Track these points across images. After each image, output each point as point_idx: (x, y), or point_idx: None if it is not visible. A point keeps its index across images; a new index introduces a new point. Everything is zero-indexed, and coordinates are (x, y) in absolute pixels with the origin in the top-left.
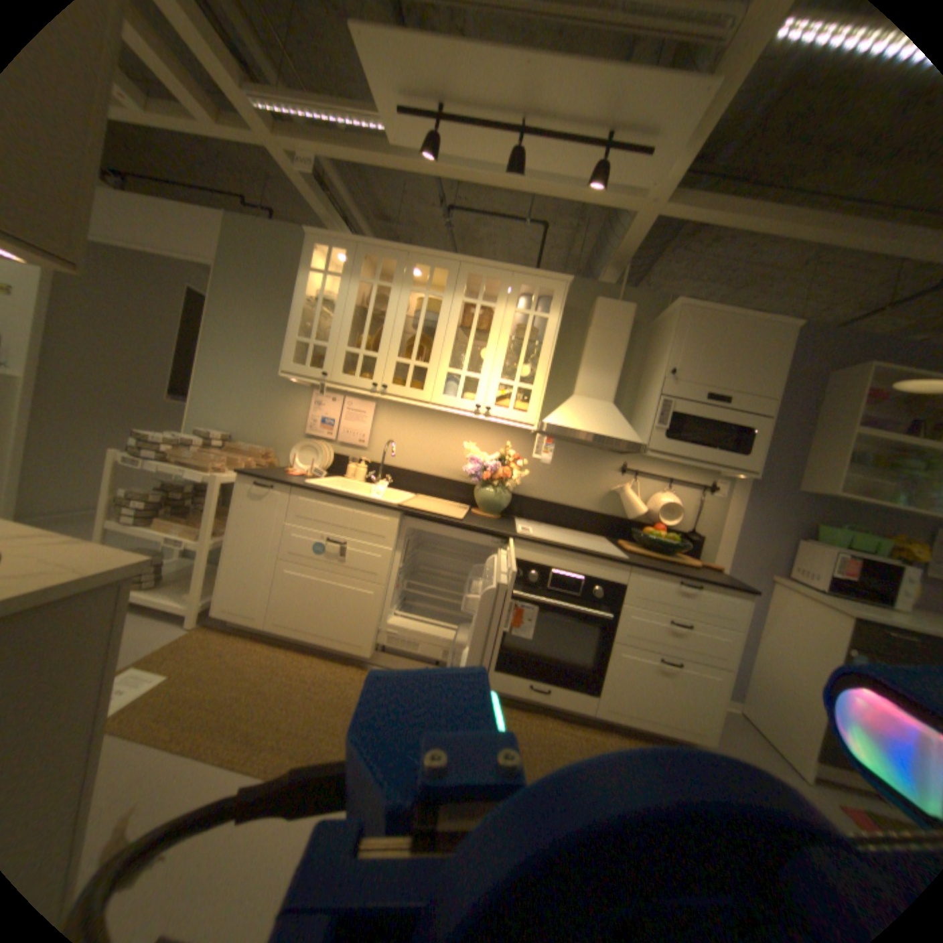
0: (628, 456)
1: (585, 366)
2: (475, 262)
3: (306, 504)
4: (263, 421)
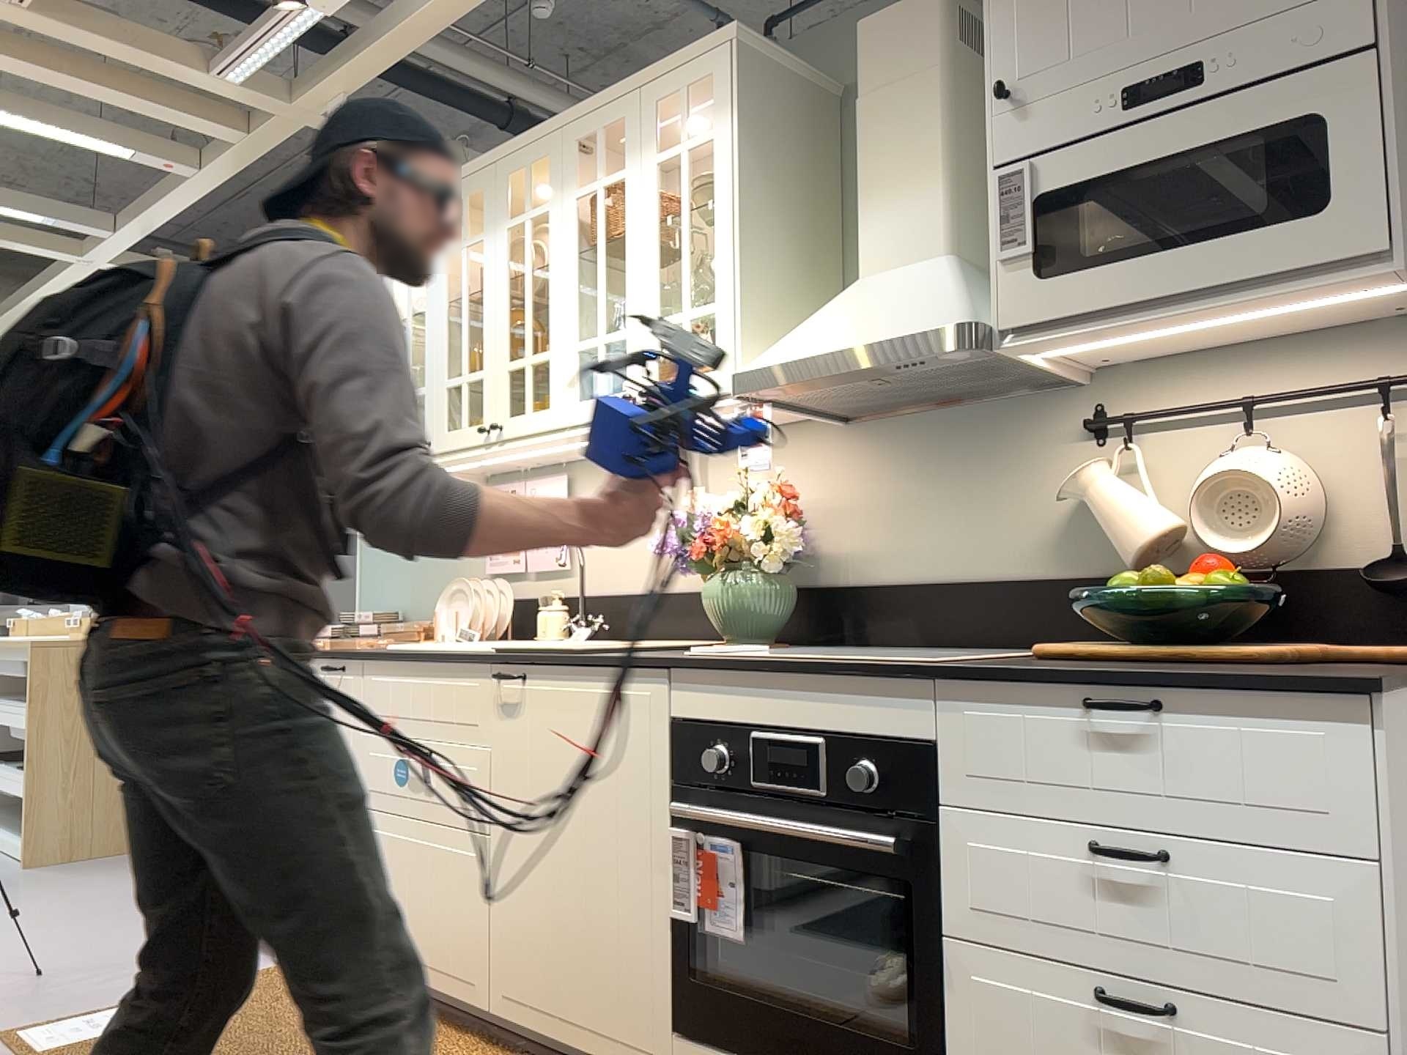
0: (1099, 381)
1: (863, 196)
2: (579, 112)
3: (380, 686)
4: (438, 572)
